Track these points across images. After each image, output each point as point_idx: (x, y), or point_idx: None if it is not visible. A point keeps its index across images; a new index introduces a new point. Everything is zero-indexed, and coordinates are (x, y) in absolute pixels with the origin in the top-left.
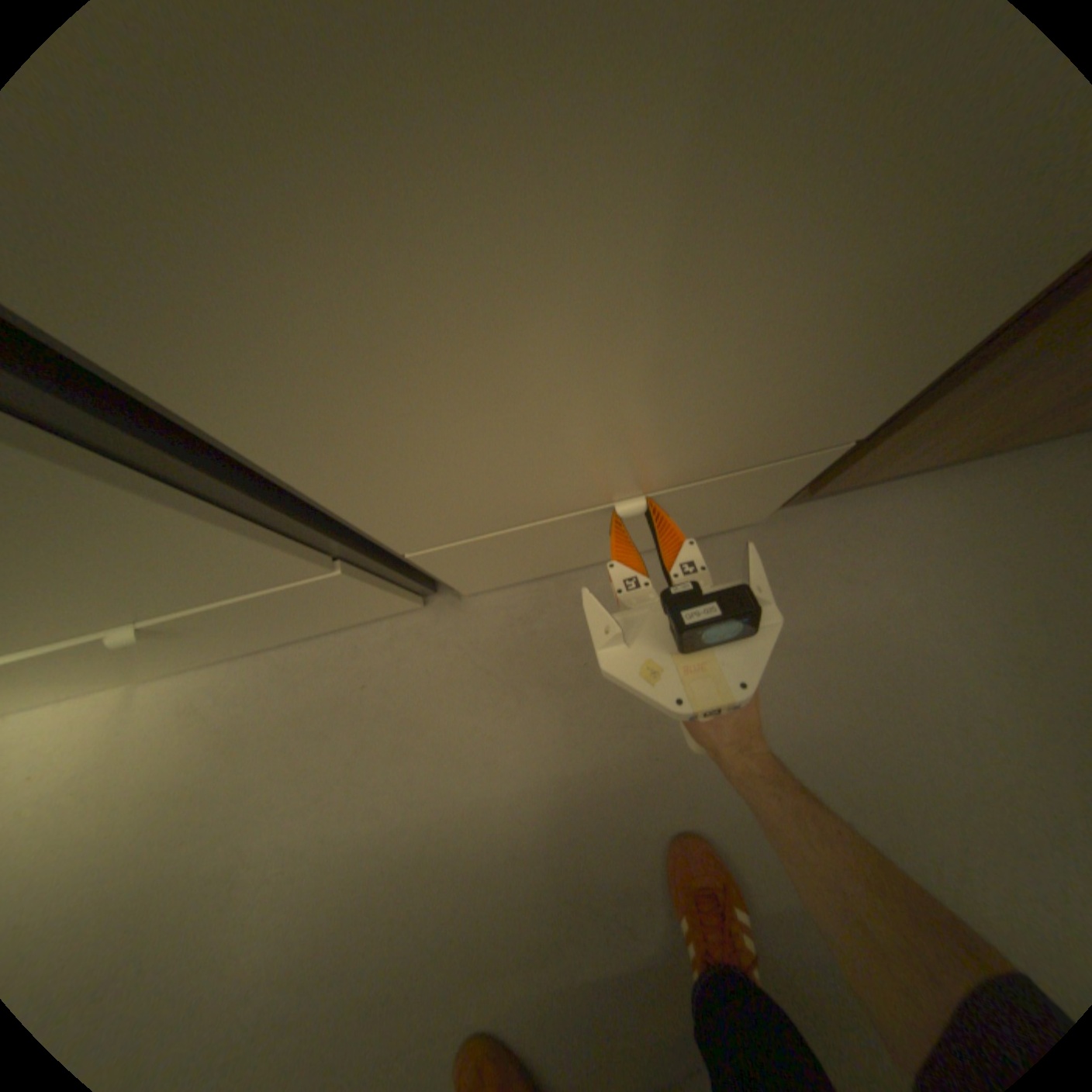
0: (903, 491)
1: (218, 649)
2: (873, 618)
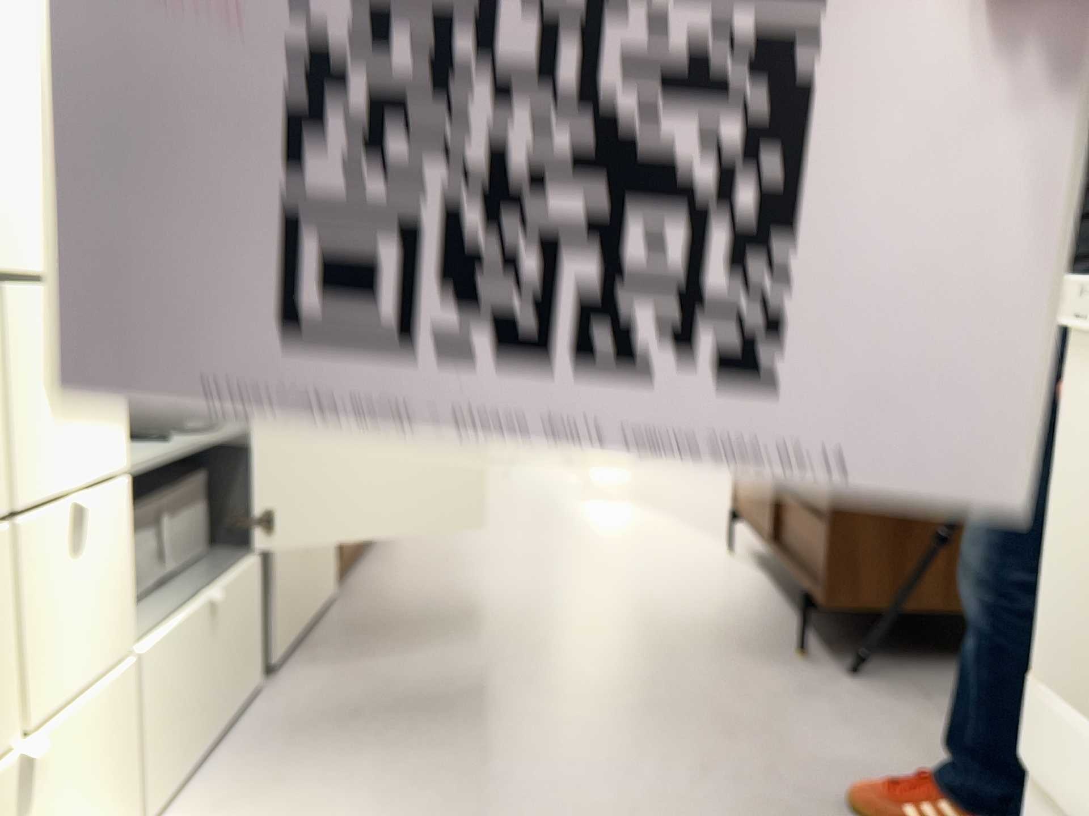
0: (359, 572)
1: (201, 719)
2: (411, 588)
